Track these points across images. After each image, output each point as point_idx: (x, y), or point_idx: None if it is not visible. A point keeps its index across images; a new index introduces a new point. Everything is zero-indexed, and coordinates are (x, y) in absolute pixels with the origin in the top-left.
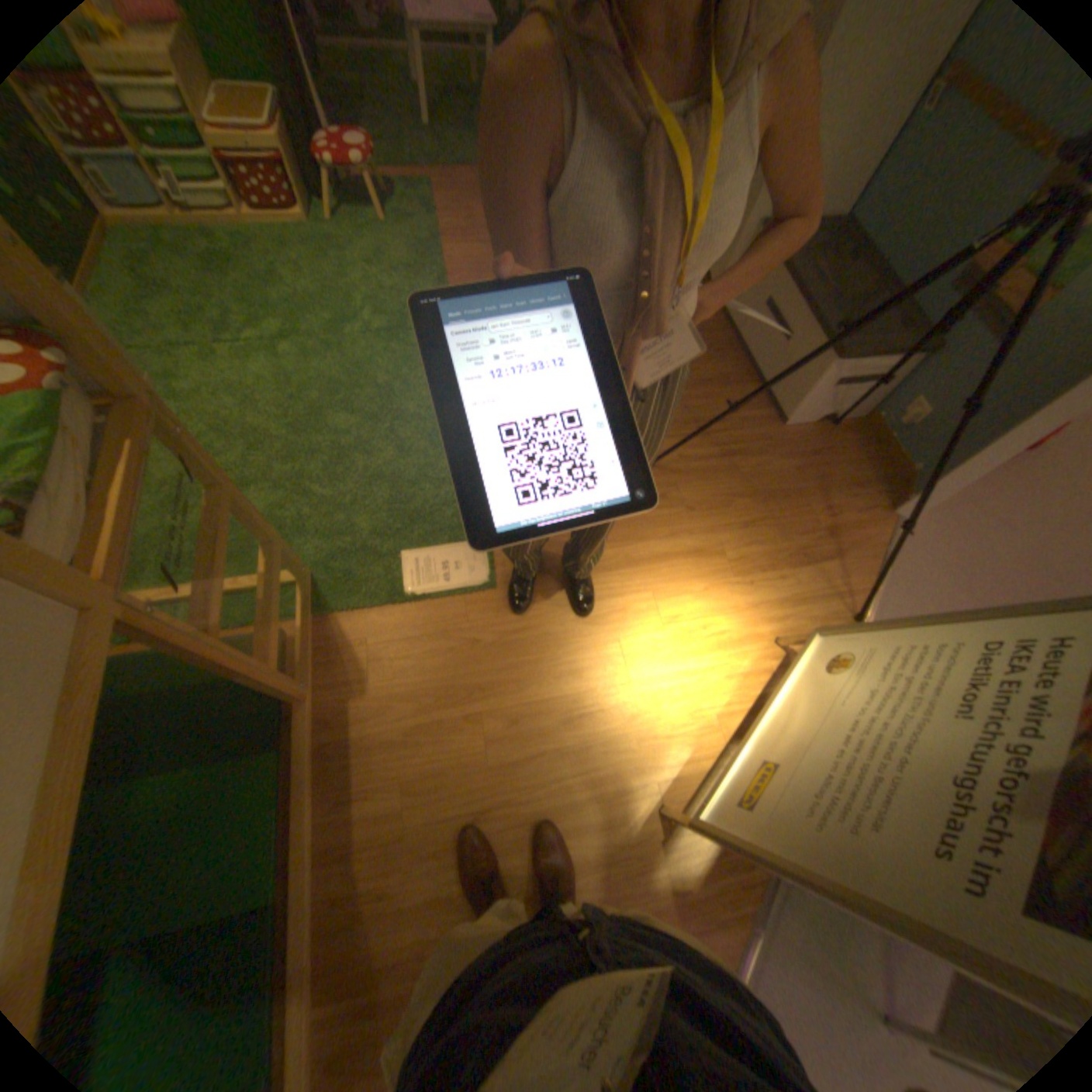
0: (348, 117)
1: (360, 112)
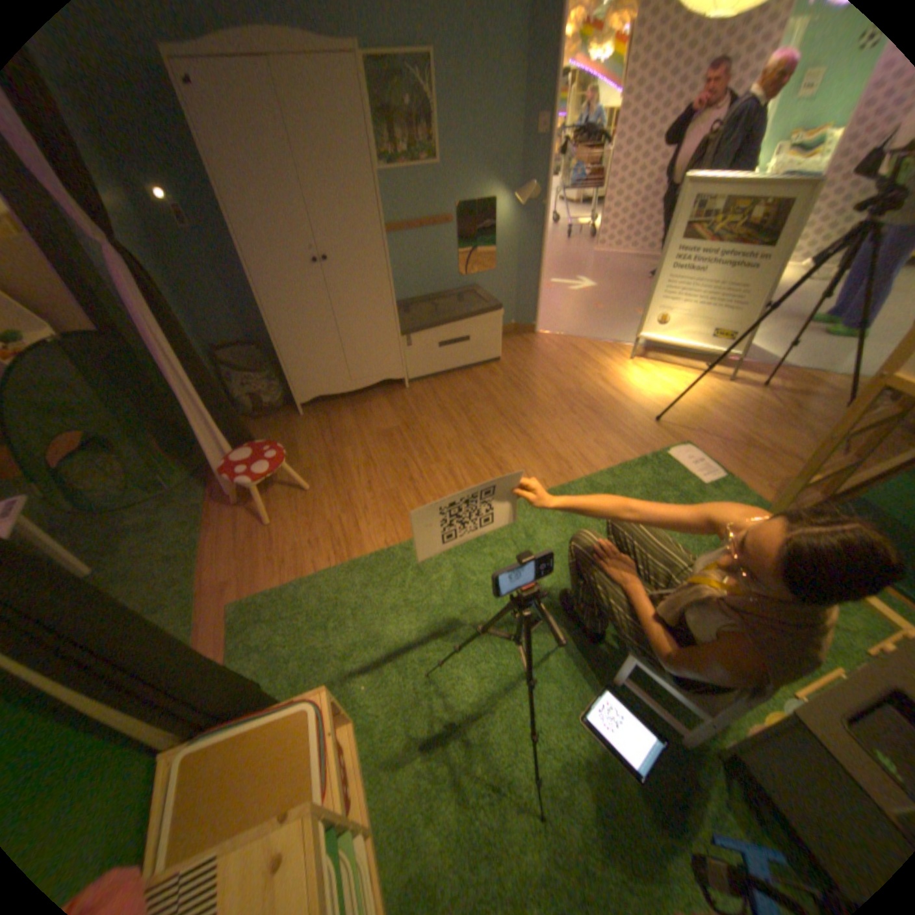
0: None
1: None
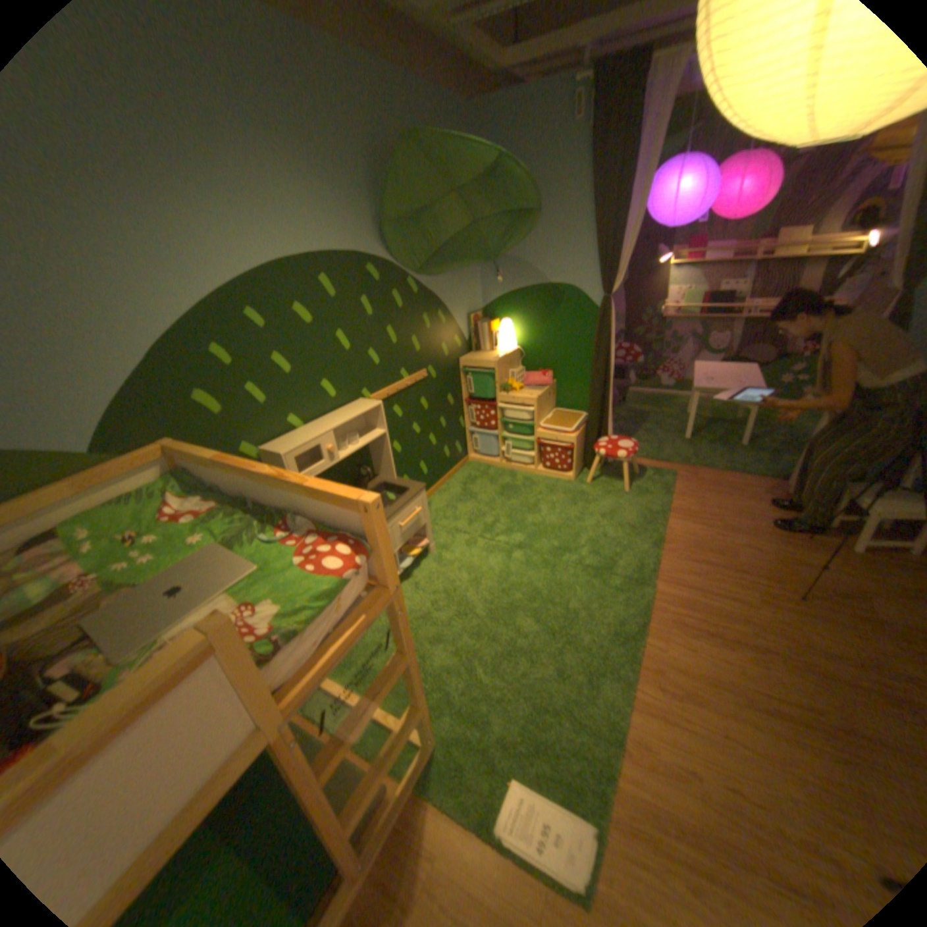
0: (632, 427)
1: (641, 425)
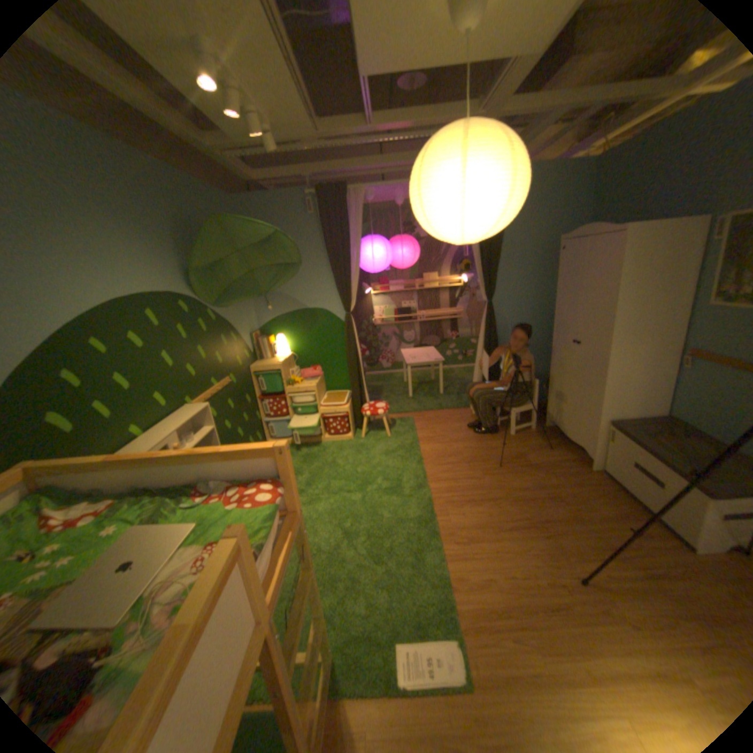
0: (375, 397)
1: (380, 395)
